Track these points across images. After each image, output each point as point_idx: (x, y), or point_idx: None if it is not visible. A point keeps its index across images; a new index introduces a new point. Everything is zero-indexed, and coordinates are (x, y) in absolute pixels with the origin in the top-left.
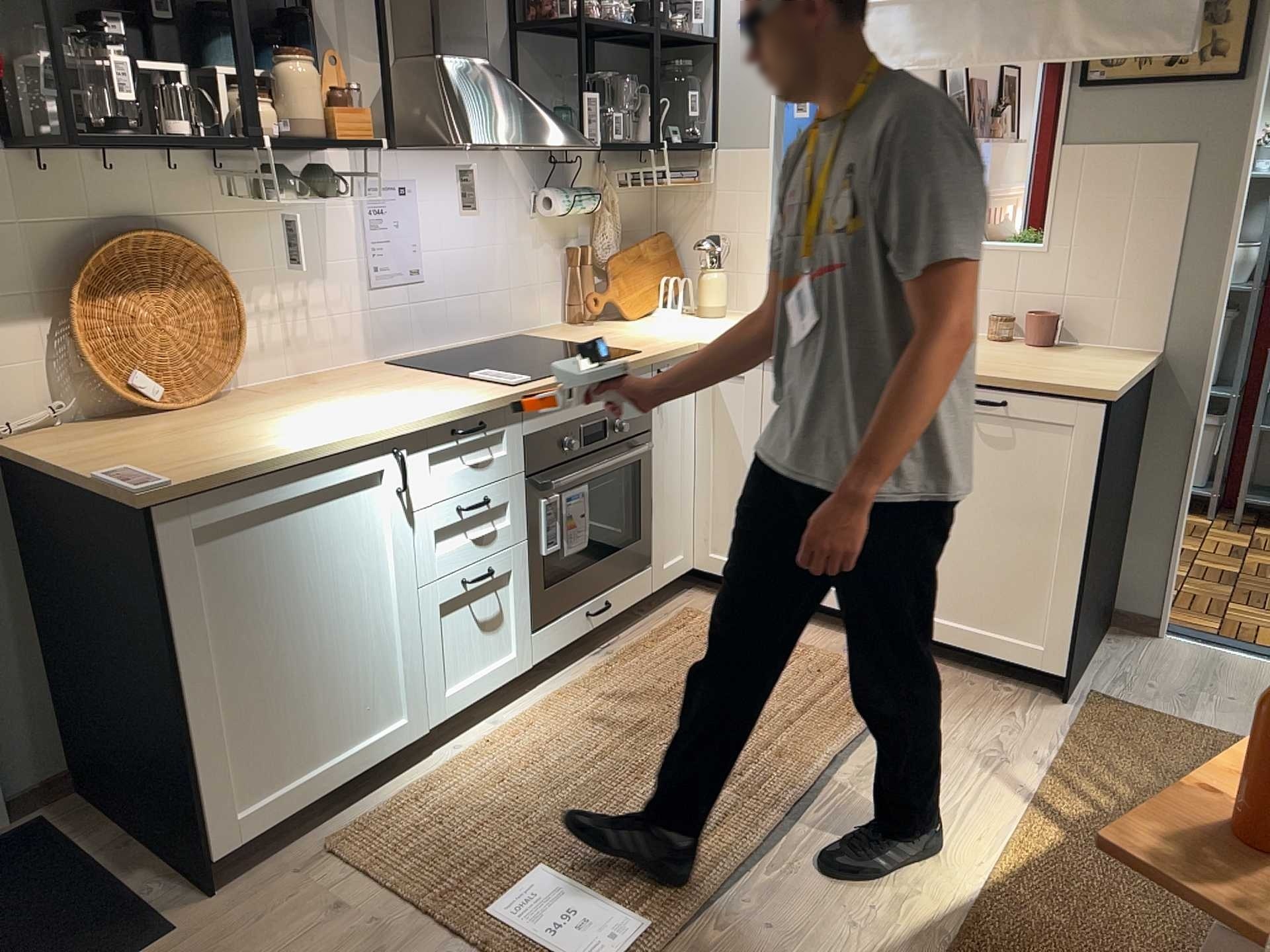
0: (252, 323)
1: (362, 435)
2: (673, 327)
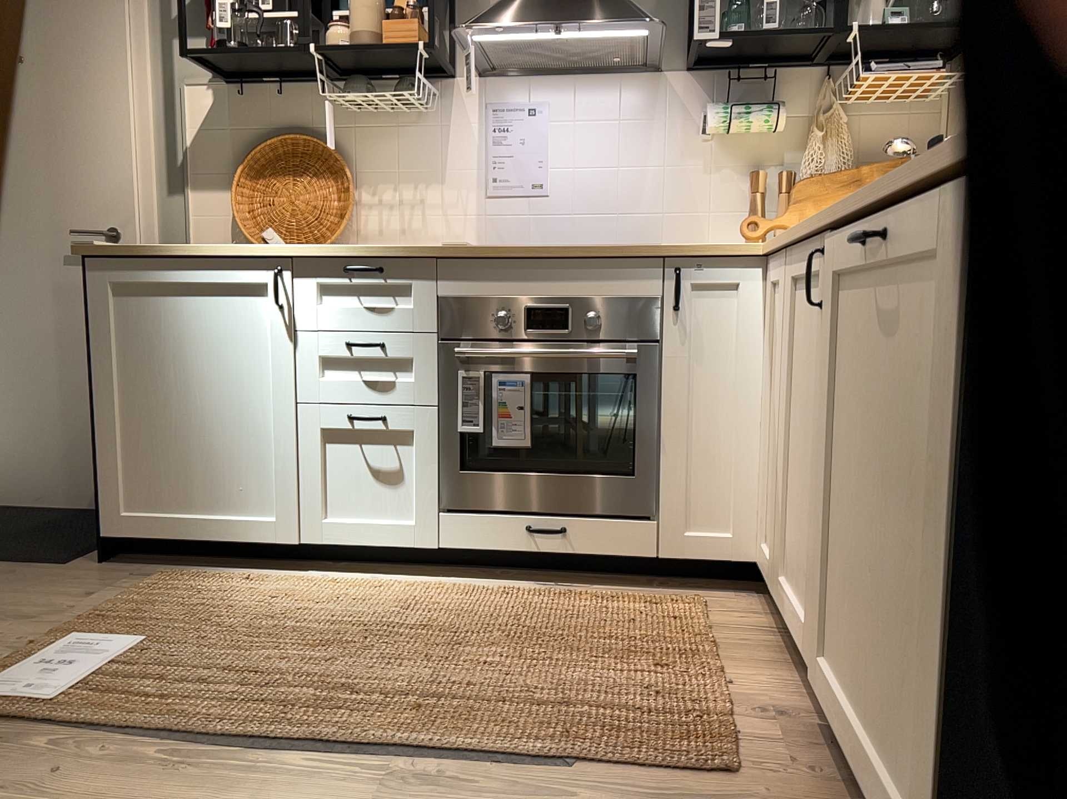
0: (373, 211)
1: (245, 246)
2: None
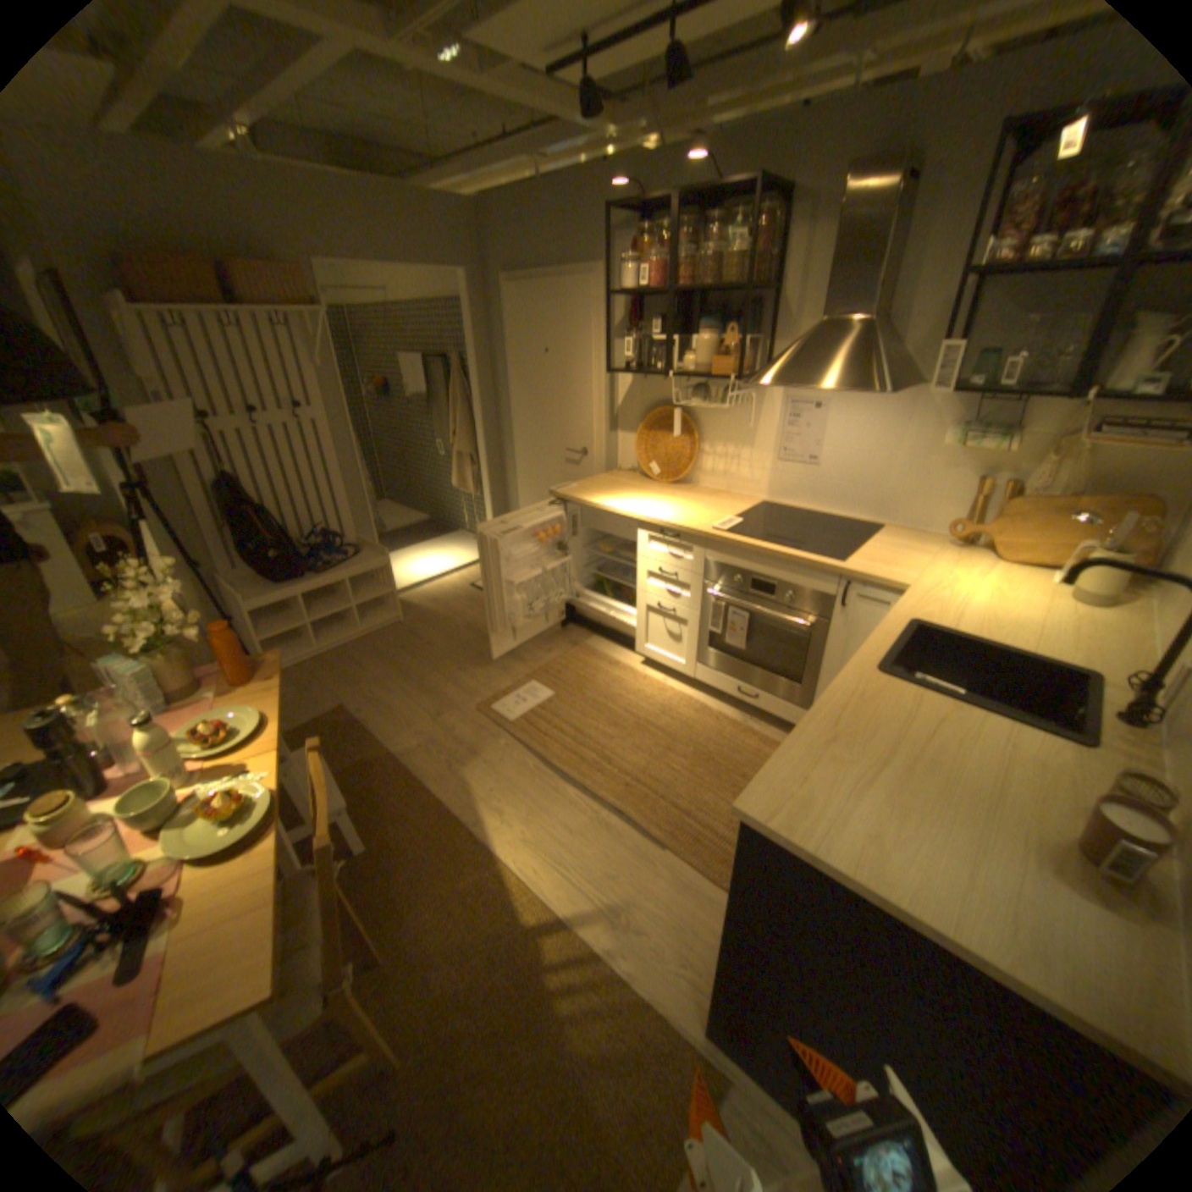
0: (709, 458)
1: (615, 509)
2: (982, 579)
